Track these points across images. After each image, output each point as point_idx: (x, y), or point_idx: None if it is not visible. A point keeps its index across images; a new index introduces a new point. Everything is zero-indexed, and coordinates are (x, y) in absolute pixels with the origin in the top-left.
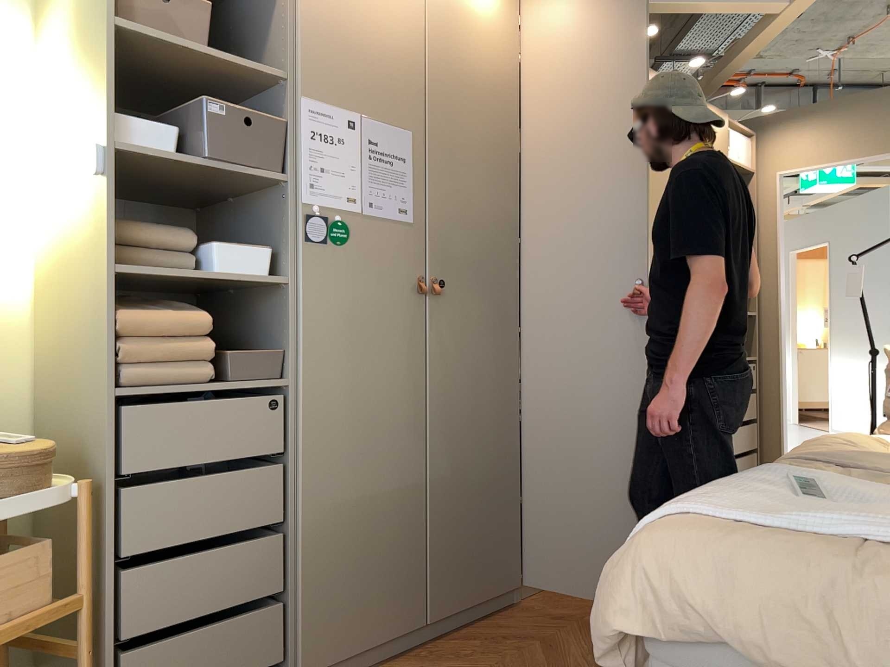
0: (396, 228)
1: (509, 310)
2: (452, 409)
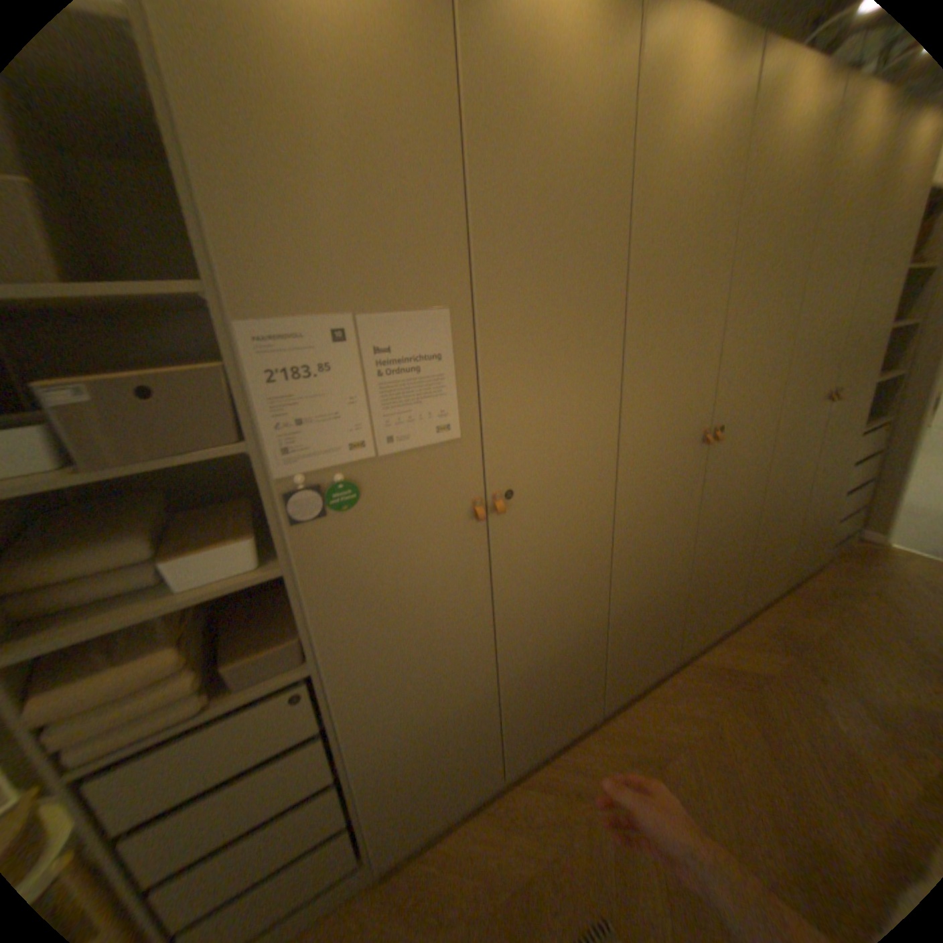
0: (436, 453)
1: (598, 490)
2: (526, 613)
